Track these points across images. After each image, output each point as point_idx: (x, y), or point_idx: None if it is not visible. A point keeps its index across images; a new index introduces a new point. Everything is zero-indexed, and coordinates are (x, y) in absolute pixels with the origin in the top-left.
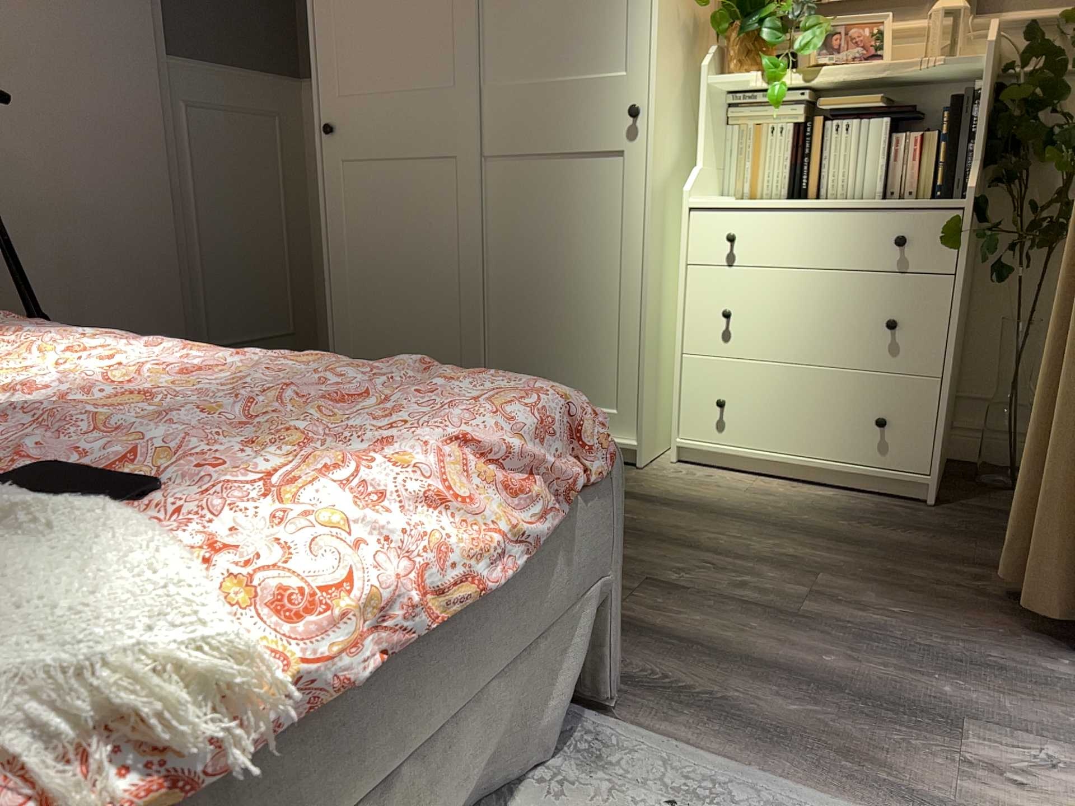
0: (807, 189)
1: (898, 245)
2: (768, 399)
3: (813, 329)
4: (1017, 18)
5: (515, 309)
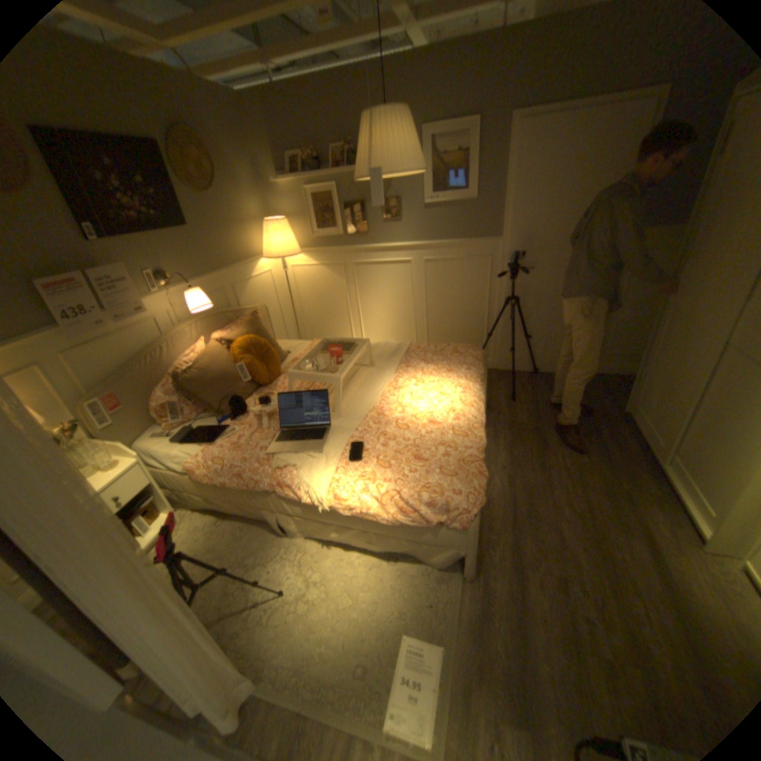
0: None
1: None
2: None
3: None
4: None
5: (702, 426)
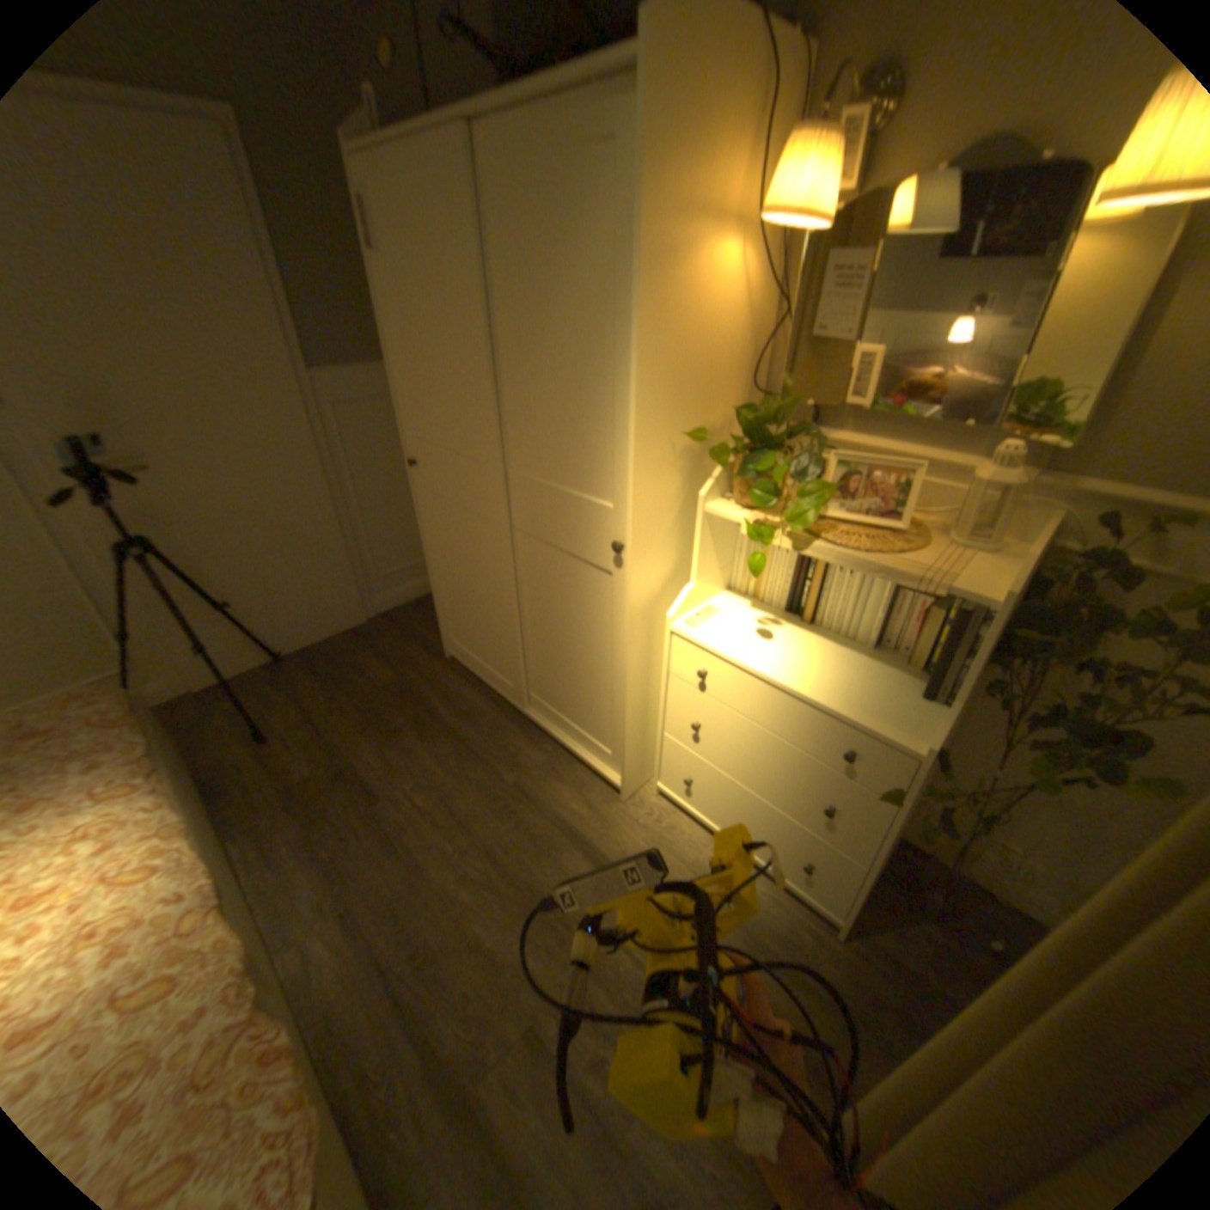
0: (803, 610)
1: (846, 758)
2: (722, 796)
3: (763, 772)
4: (1098, 489)
5: (542, 647)
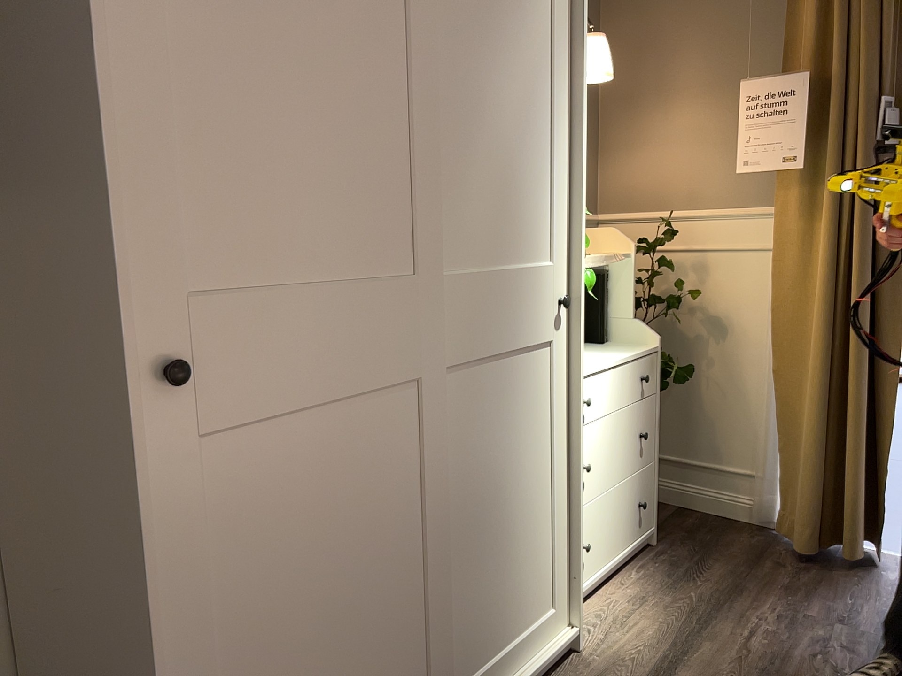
0: None
1: (648, 381)
2: (601, 525)
3: (617, 456)
4: None
5: (470, 559)
